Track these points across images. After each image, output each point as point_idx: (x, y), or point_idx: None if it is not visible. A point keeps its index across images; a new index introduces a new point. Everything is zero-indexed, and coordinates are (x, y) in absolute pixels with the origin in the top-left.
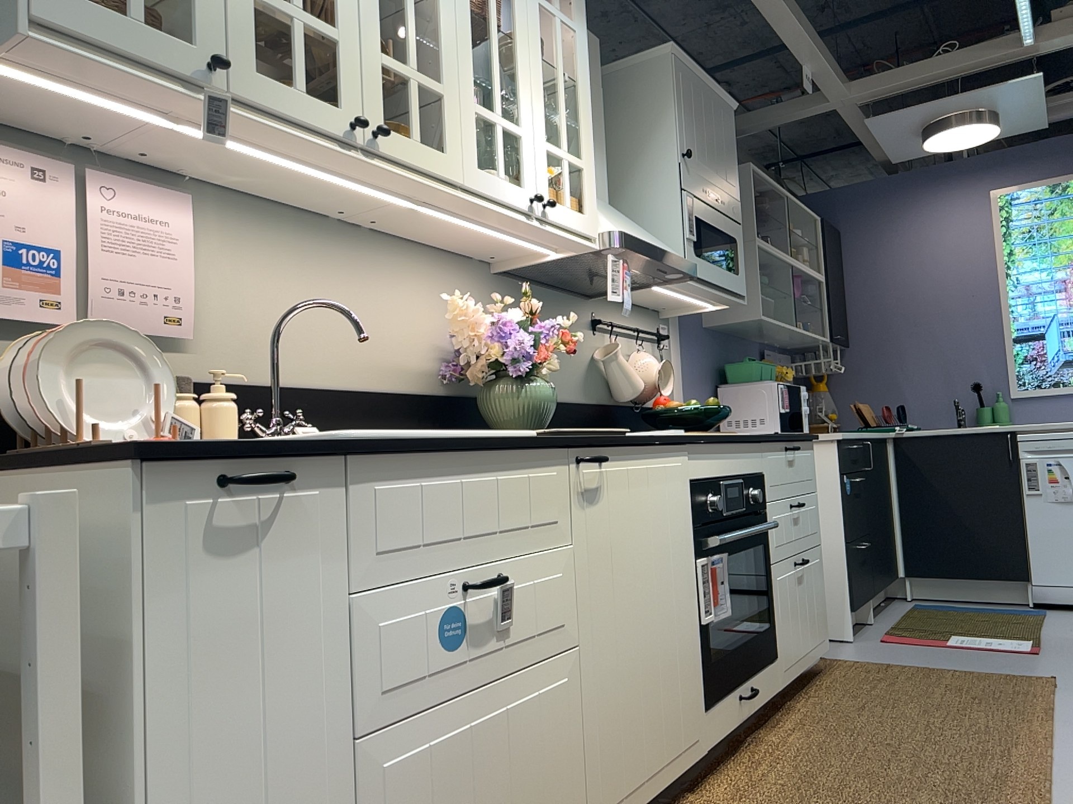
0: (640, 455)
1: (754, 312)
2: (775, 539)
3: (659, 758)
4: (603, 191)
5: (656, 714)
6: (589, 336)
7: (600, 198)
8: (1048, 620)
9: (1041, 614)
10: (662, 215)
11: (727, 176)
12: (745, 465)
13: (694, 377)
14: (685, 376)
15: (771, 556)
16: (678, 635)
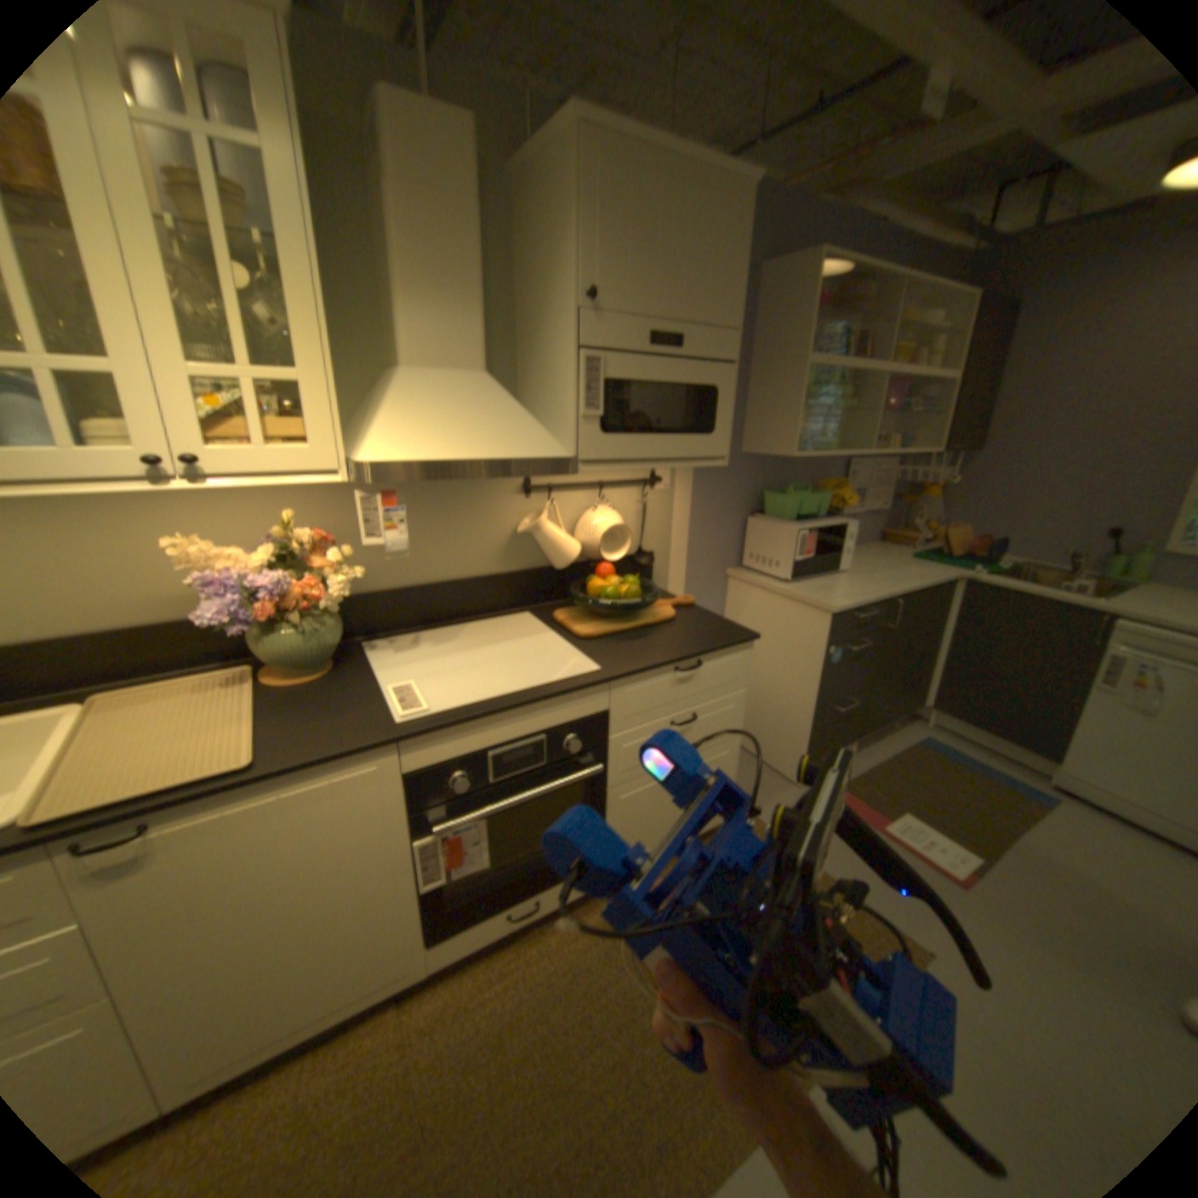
0: (258, 791)
1: (787, 446)
2: (618, 767)
3: (312, 1015)
4: (465, 356)
5: (305, 988)
6: (512, 503)
7: (454, 369)
8: (1047, 825)
9: (1048, 811)
10: (562, 378)
11: (709, 297)
12: (558, 717)
13: (708, 511)
14: (690, 513)
15: (608, 783)
16: (359, 917)
